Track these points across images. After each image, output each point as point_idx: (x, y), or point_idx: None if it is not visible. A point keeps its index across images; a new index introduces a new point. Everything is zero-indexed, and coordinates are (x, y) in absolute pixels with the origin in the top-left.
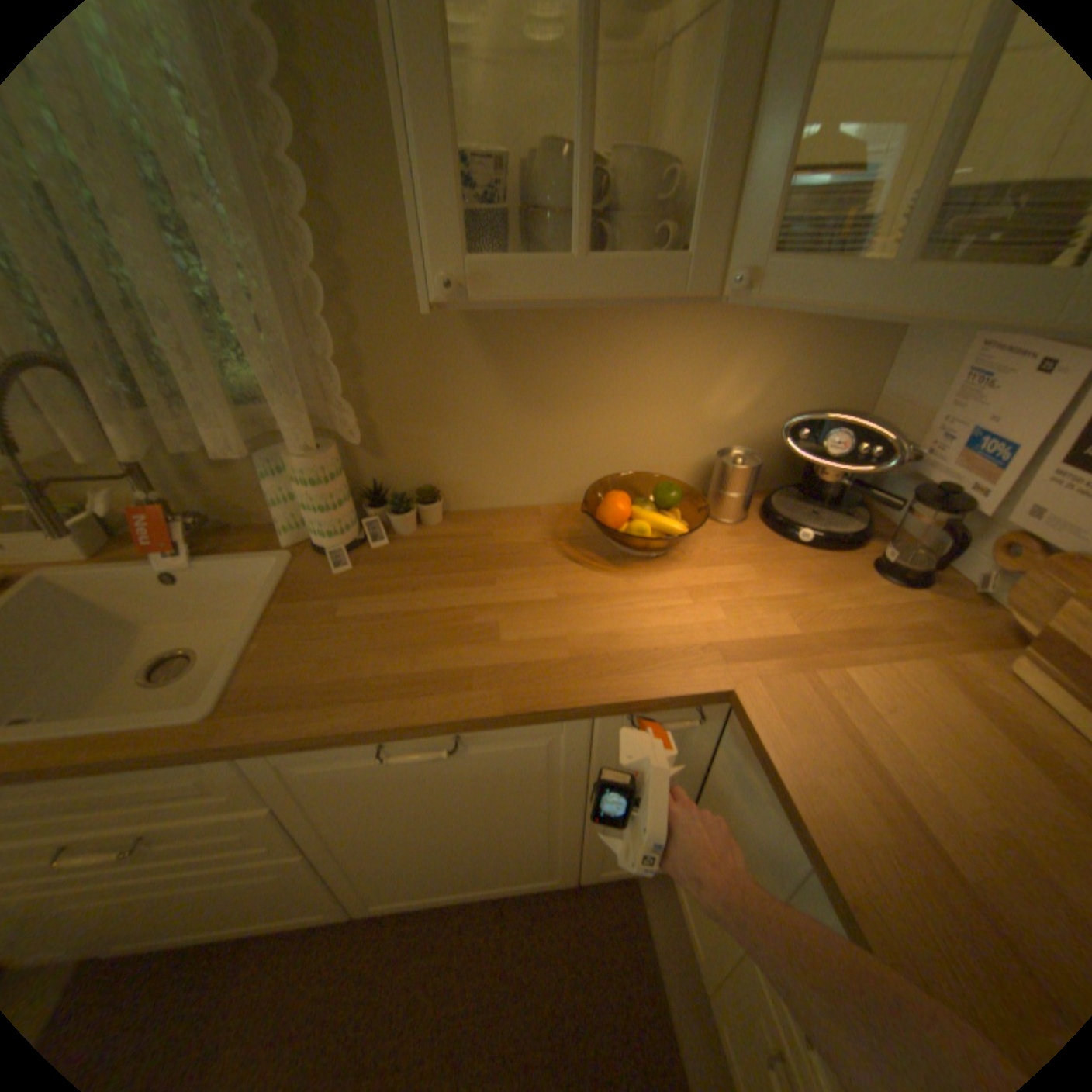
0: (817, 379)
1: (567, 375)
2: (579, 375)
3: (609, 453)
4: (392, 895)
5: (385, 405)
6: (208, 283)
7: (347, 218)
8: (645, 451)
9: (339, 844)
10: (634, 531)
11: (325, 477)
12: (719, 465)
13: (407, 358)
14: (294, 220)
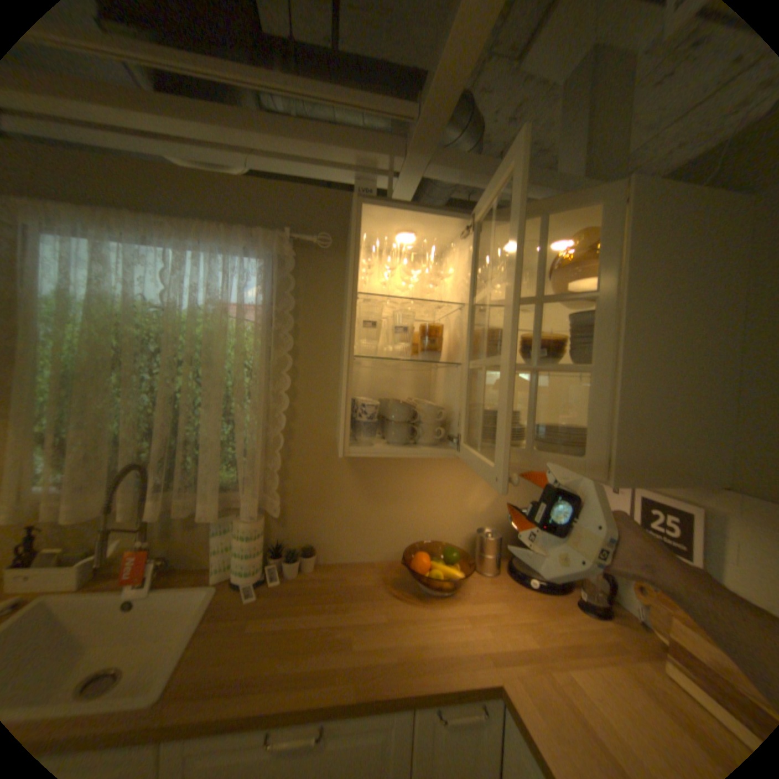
0: (522, 492)
1: (394, 484)
2: (400, 484)
3: (416, 529)
4: None
5: (295, 496)
6: (228, 435)
7: (299, 412)
8: (436, 528)
9: None
10: (433, 577)
11: (255, 536)
12: (479, 538)
13: (312, 472)
14: (278, 413)
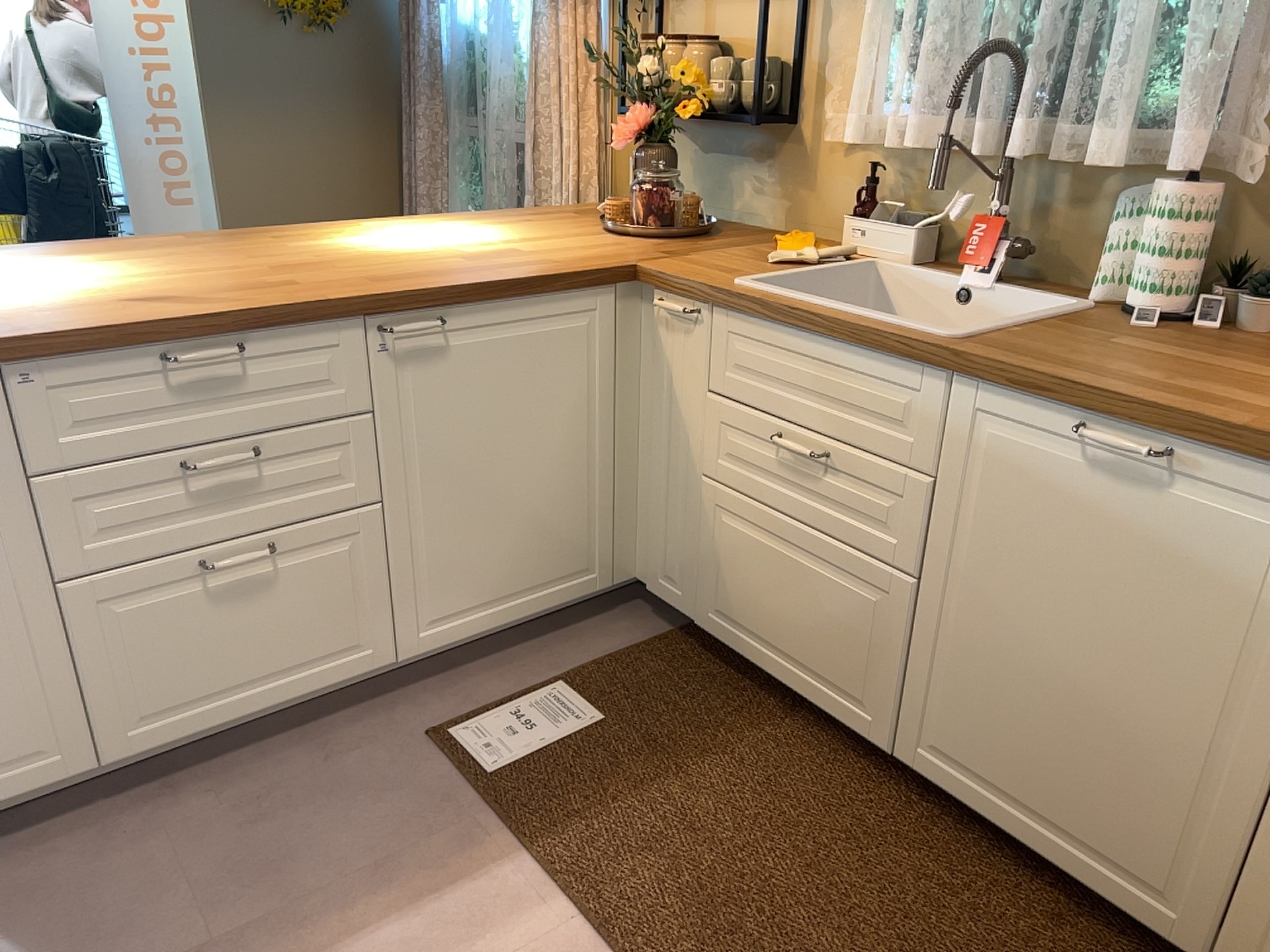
0: None
1: None
2: None
3: None
4: (957, 739)
5: None
6: None
7: None
8: None
9: (959, 584)
10: None
11: (1183, 216)
12: None
13: None
14: None
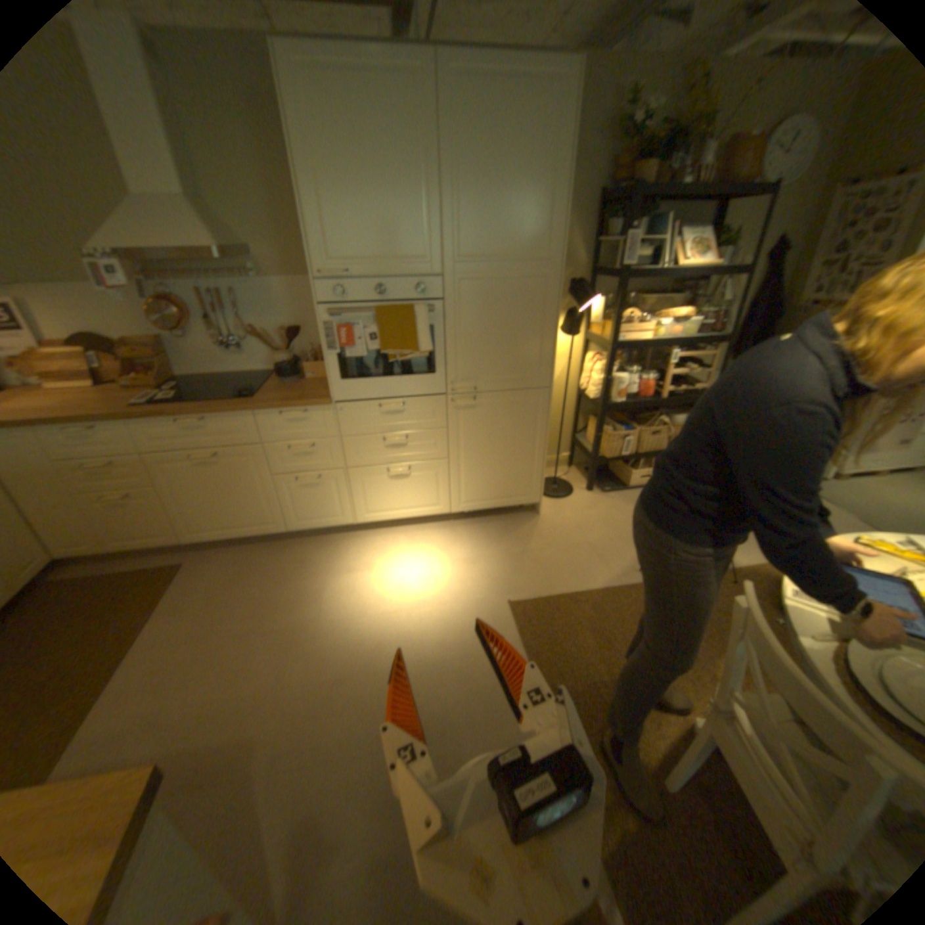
0: None
1: None
2: None
3: None
4: None
5: None
6: None
7: None
8: None
9: None
10: None
11: None
12: None
13: None
14: None
